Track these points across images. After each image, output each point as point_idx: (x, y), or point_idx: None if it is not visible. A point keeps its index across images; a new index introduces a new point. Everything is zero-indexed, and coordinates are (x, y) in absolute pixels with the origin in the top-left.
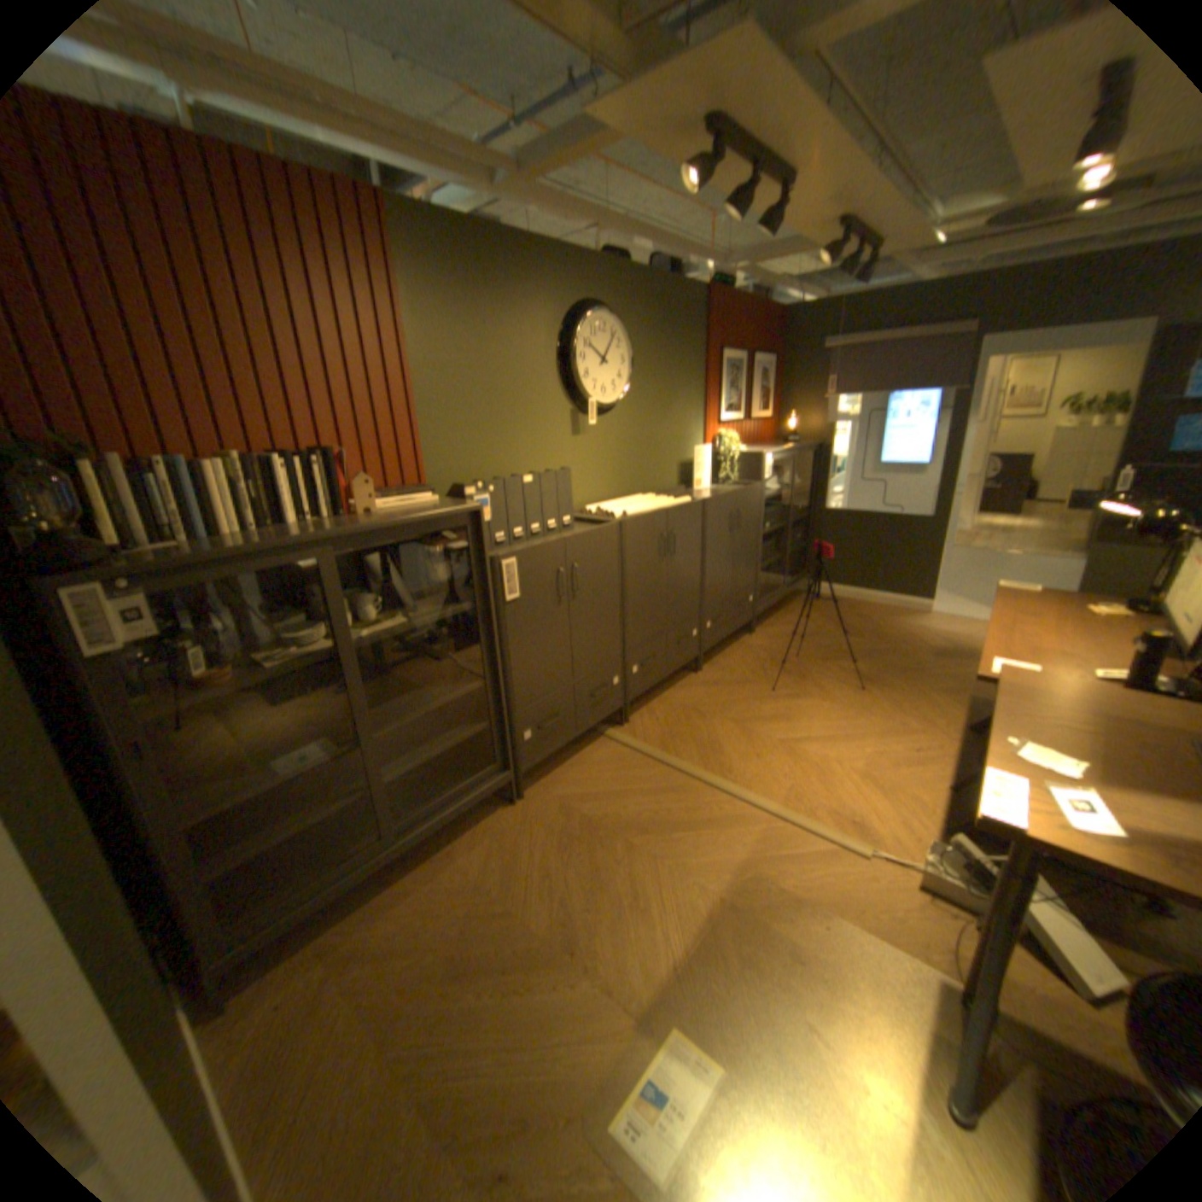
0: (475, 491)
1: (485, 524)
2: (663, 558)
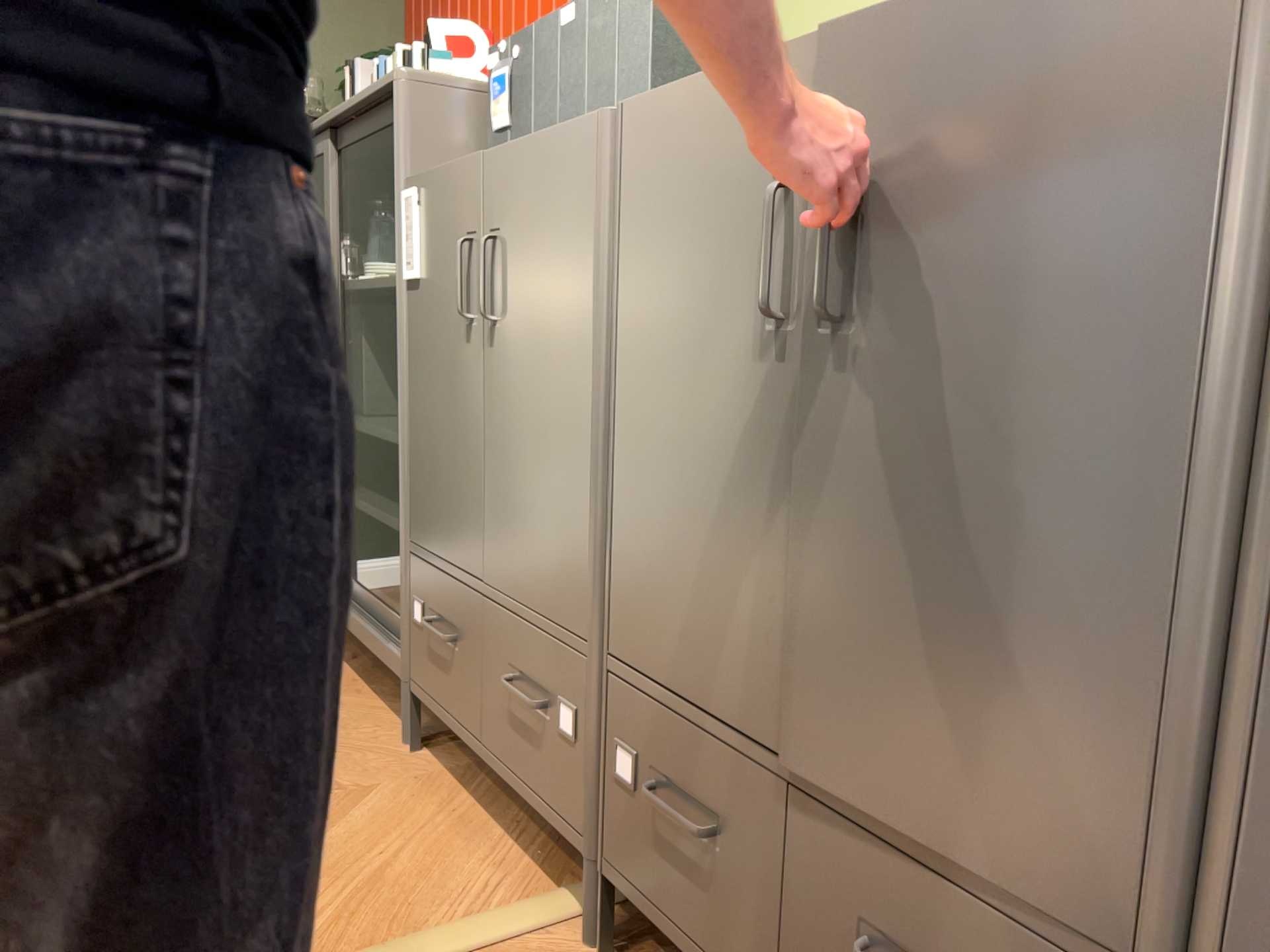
0: (497, 67)
1: (400, 114)
2: (785, 321)
